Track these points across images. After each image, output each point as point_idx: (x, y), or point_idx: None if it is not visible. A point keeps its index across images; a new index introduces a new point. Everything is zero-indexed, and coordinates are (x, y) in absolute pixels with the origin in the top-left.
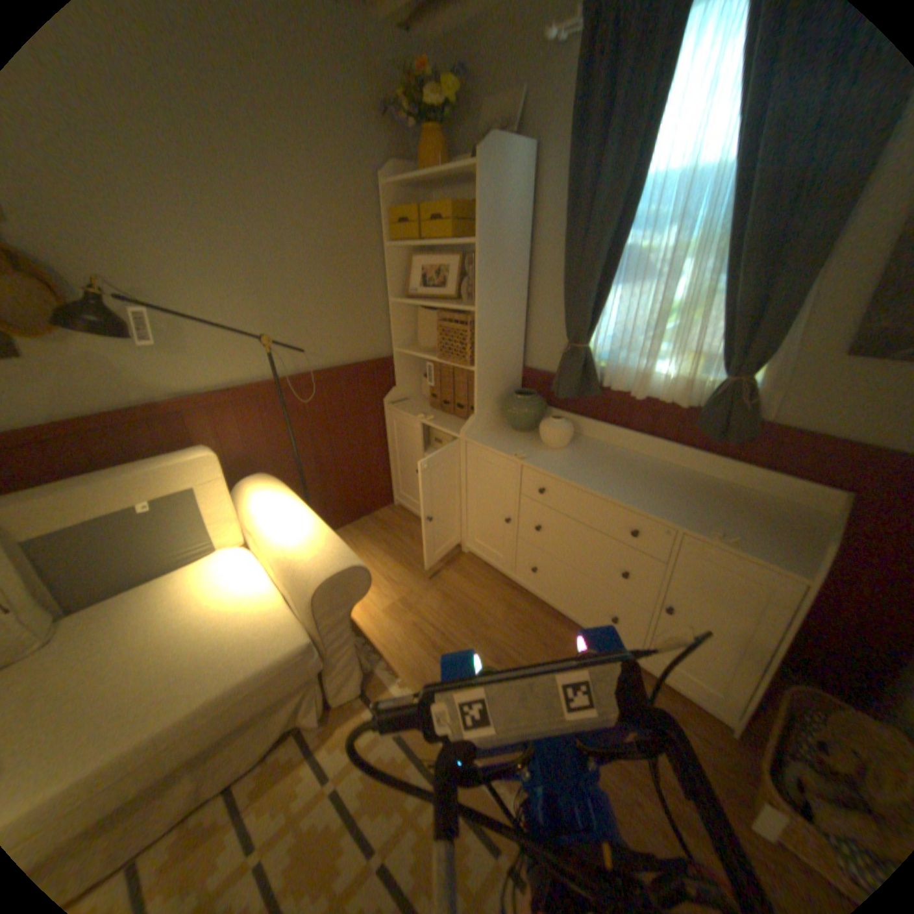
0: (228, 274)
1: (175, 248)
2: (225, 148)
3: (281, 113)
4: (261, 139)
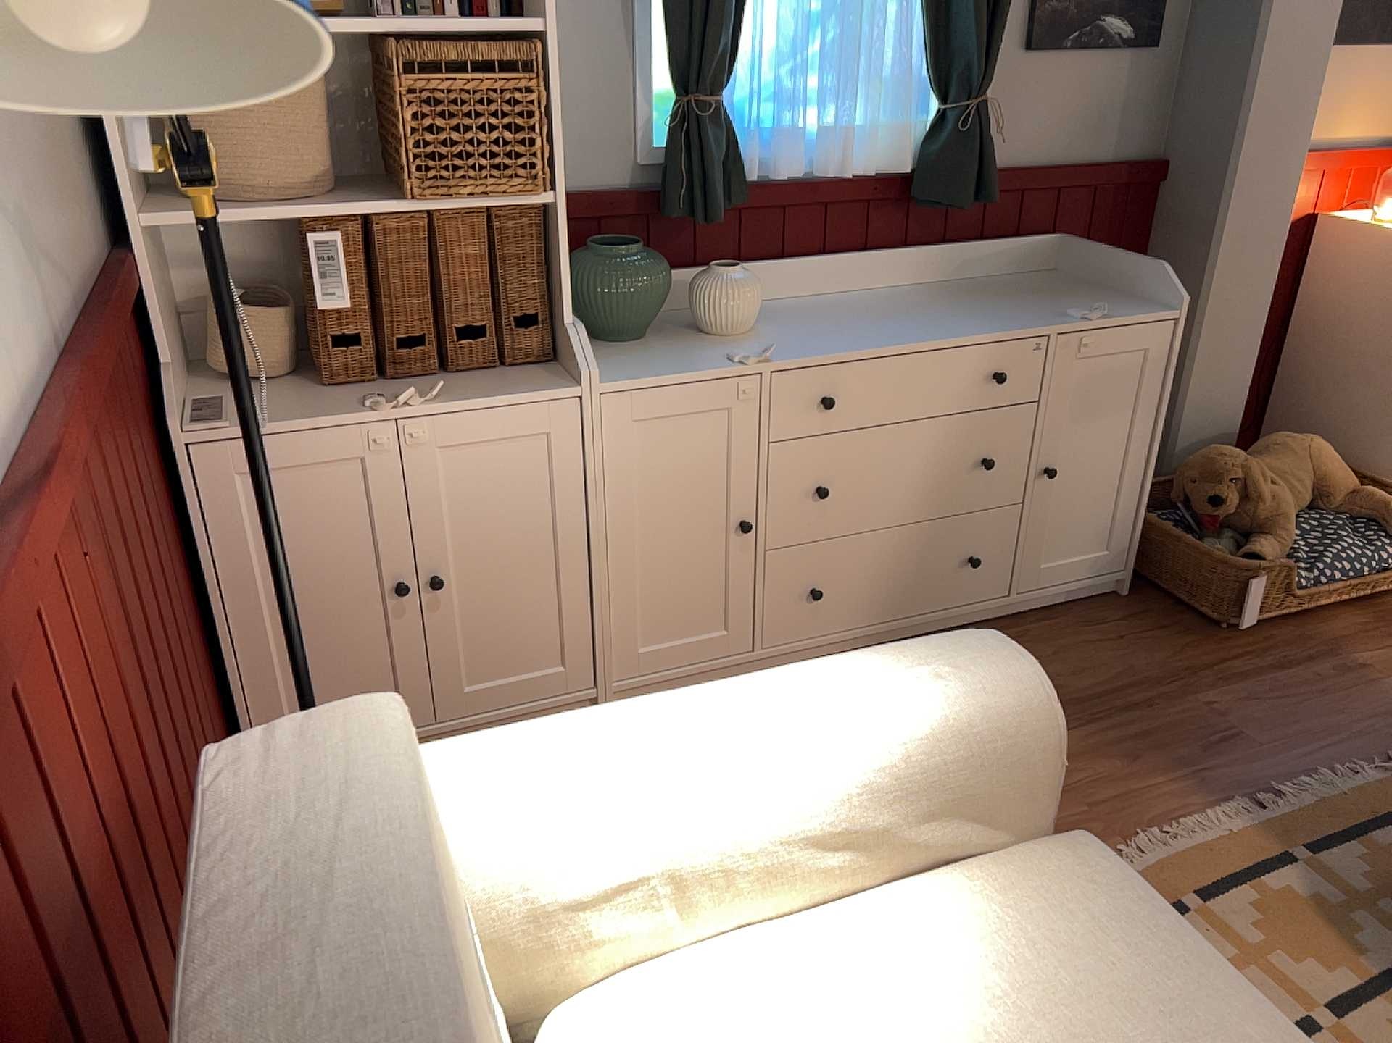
0: None
1: None
2: None
3: None
4: None
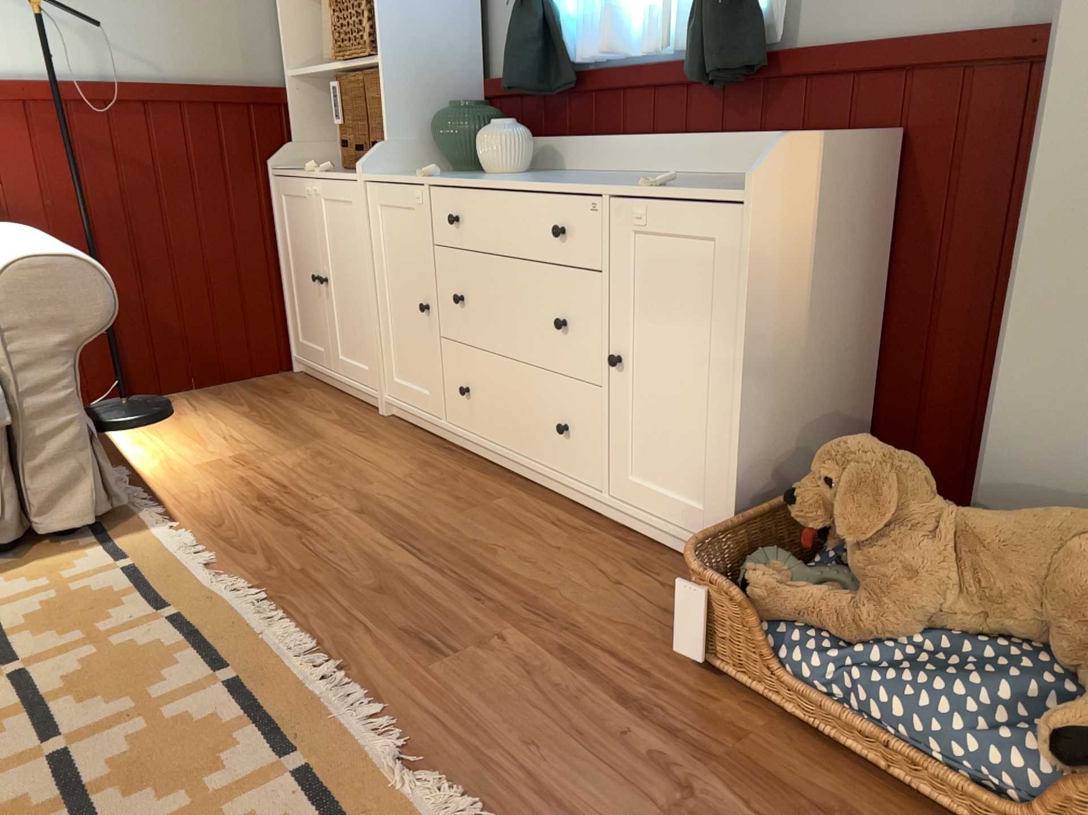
0: None
1: None
2: None
3: None
4: None
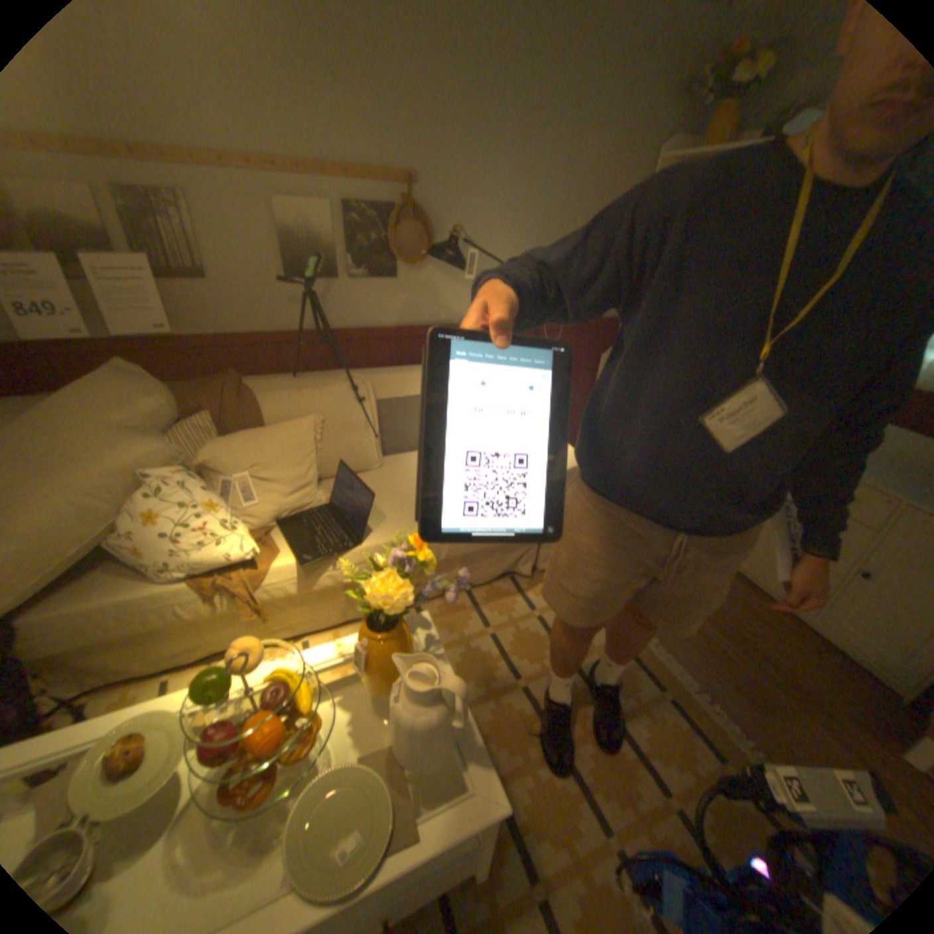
0: (524, 231)
1: (498, 207)
2: (553, 127)
3: (600, 95)
4: (580, 118)
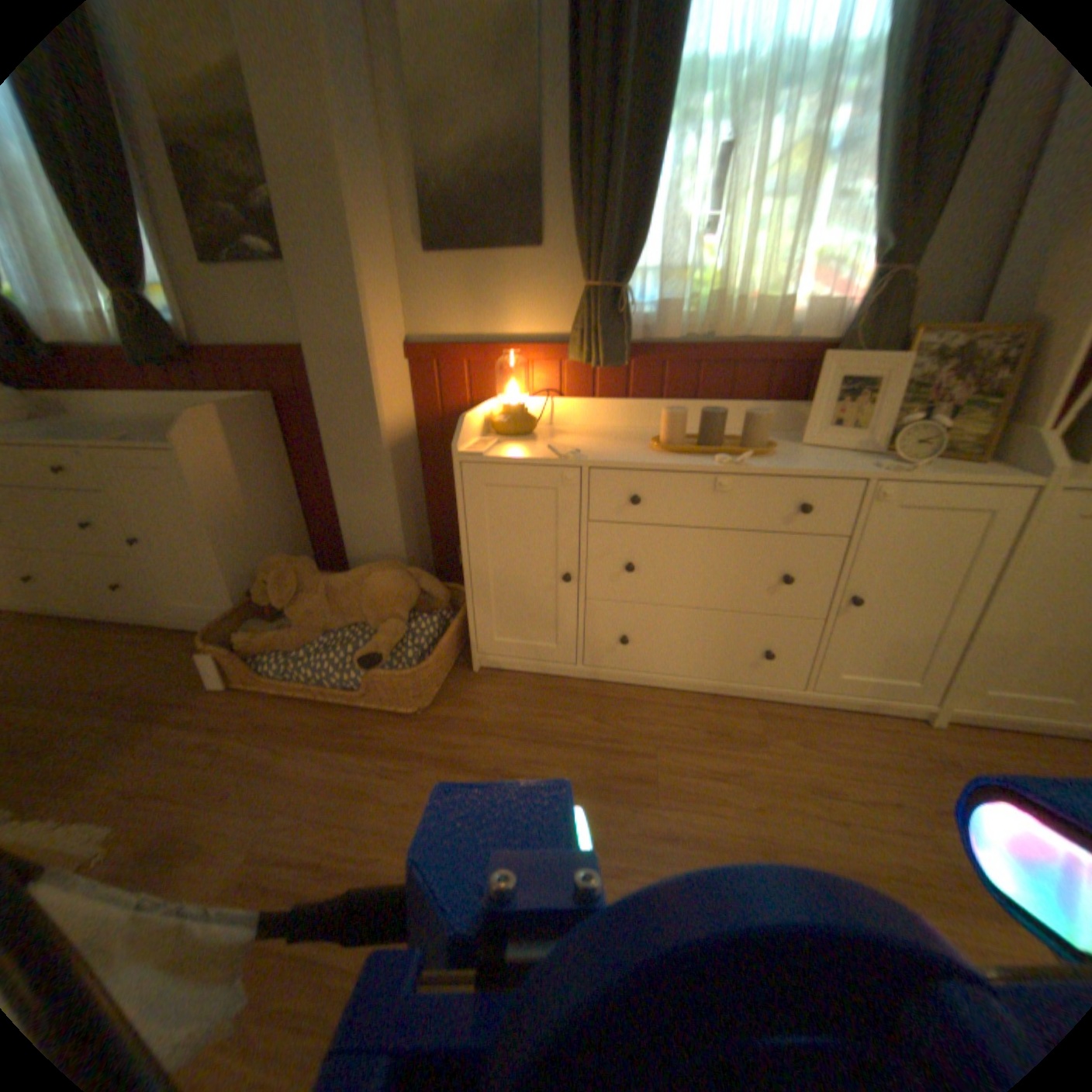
0: None
1: None
2: None
3: None
4: None
